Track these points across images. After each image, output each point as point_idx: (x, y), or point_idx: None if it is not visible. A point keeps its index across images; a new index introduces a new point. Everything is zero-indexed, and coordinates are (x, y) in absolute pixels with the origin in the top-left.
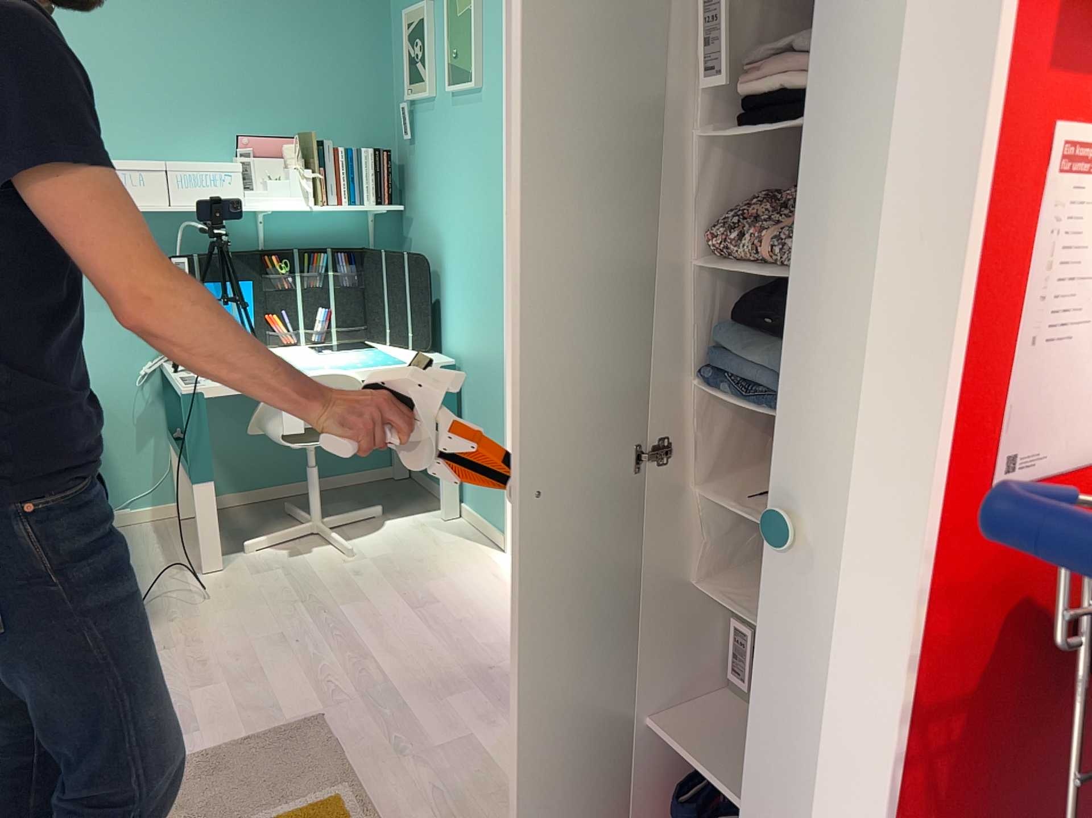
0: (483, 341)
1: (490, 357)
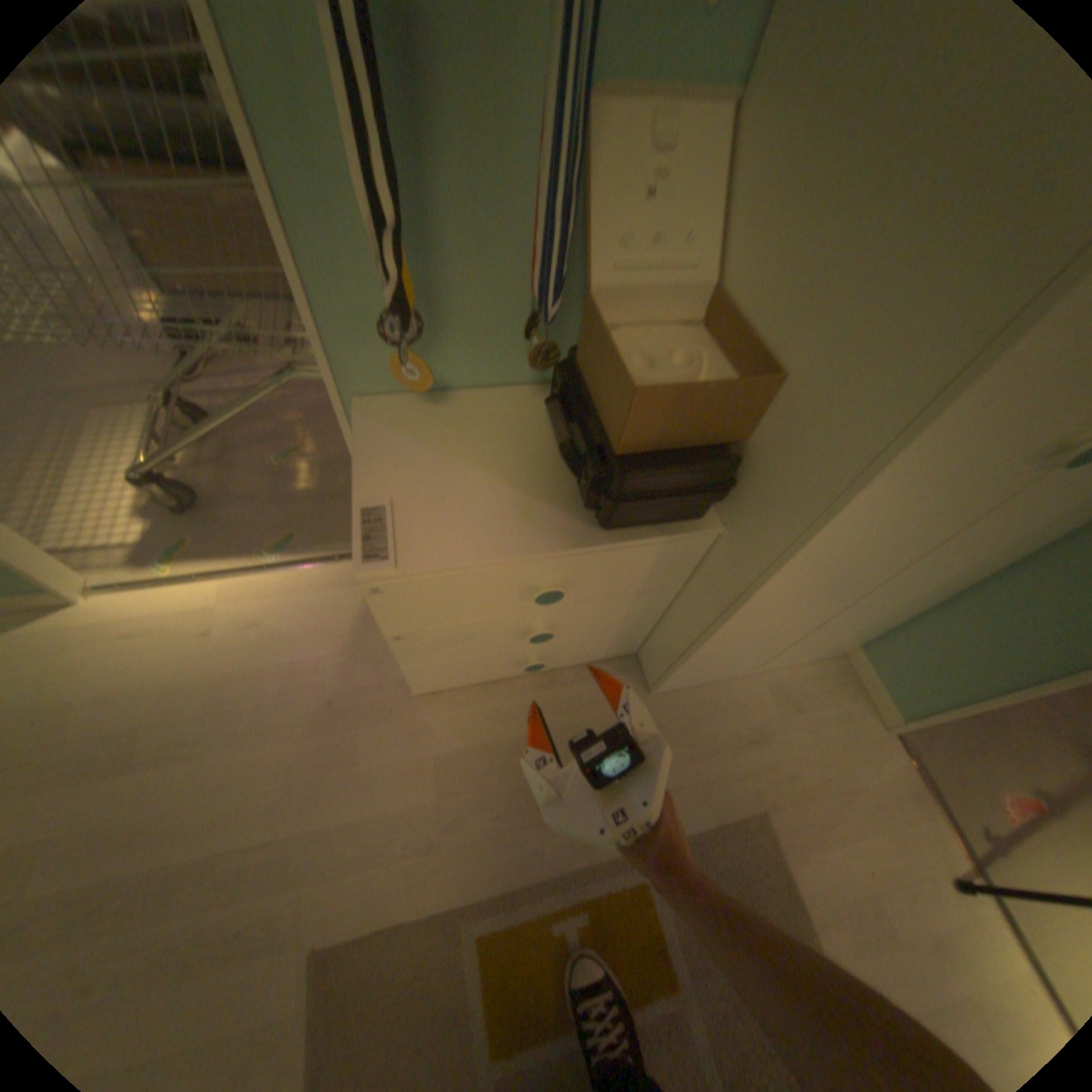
0: None
1: None
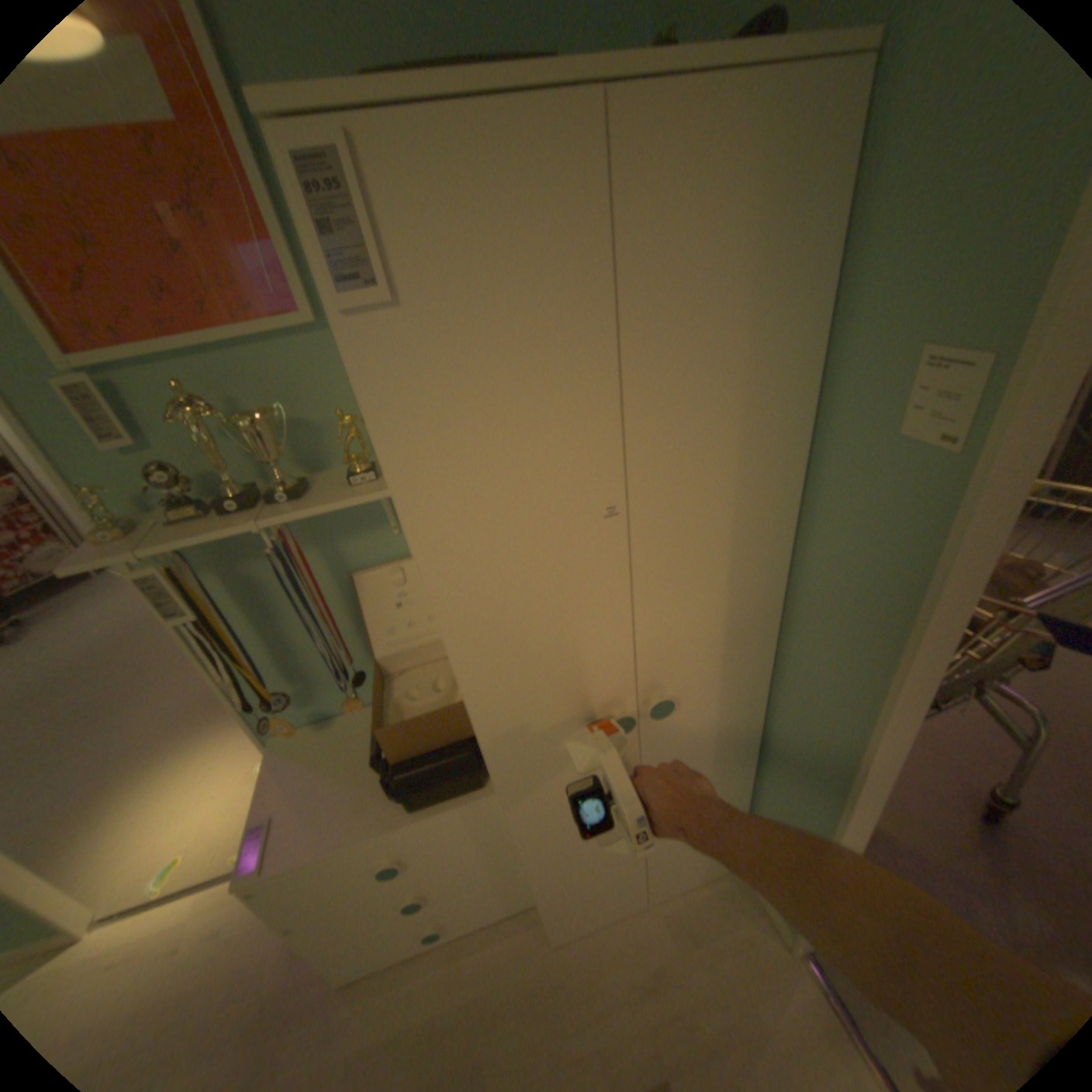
0: None
1: None
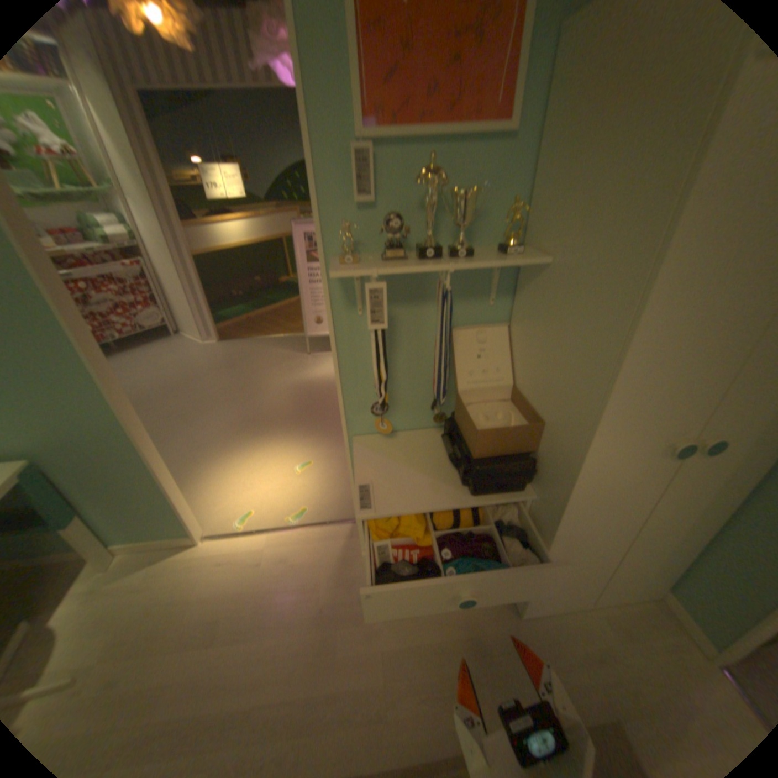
0: (73, 428)
1: (95, 437)
